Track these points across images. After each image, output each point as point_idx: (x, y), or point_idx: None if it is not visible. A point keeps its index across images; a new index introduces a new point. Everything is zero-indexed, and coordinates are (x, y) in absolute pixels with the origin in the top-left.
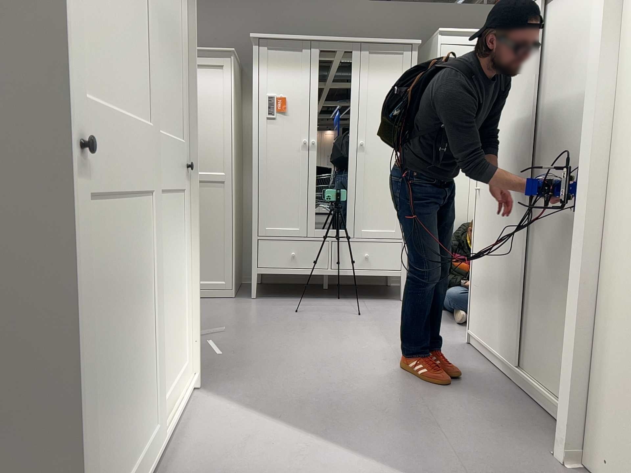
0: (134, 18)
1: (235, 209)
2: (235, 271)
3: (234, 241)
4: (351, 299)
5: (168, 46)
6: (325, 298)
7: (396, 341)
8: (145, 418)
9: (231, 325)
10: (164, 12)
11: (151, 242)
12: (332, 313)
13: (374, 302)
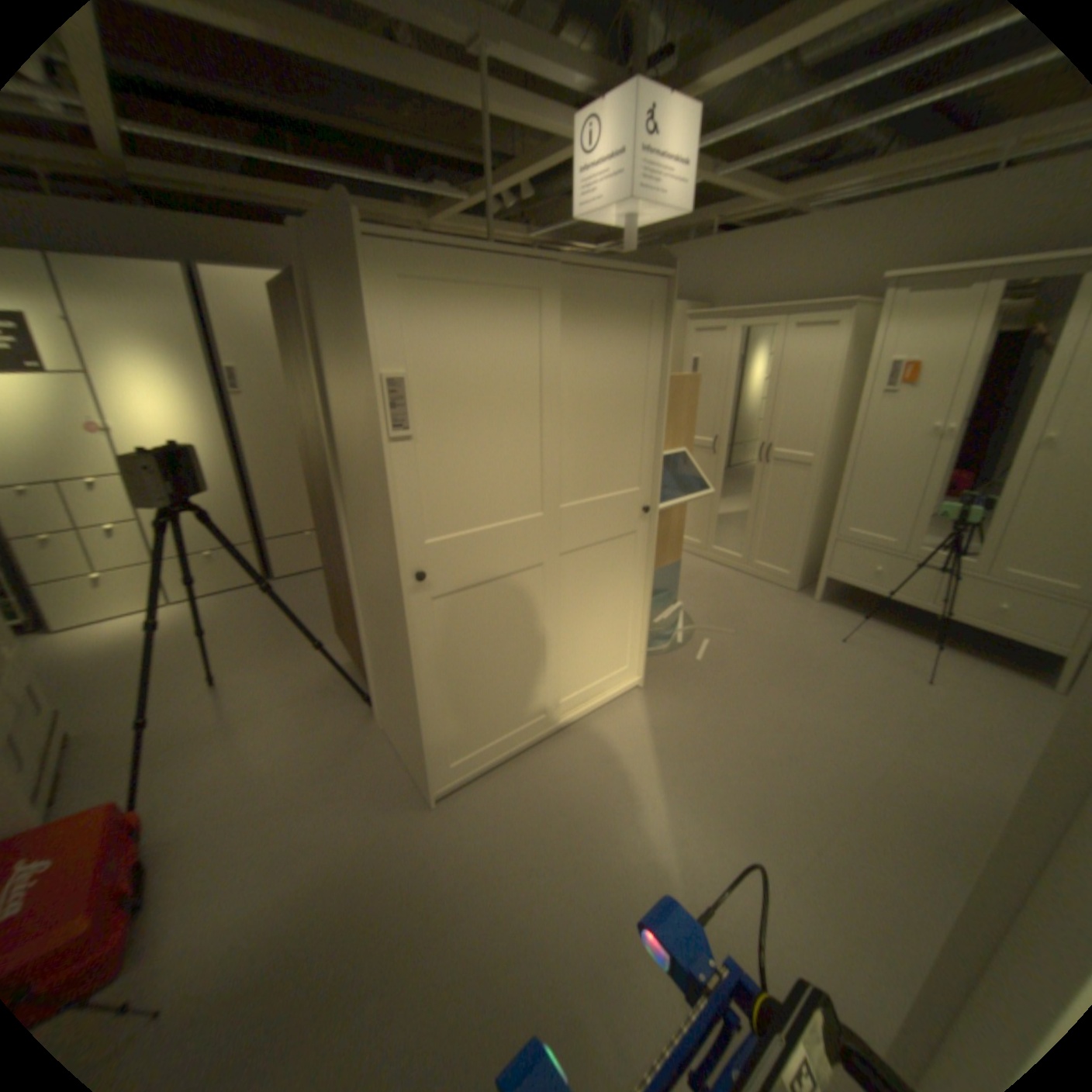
0: (524, 441)
1: (823, 496)
2: (808, 563)
3: (813, 532)
4: (959, 651)
5: (616, 414)
6: (920, 634)
7: (930, 749)
8: (532, 705)
9: (753, 628)
10: (607, 387)
11: (547, 594)
12: (894, 662)
13: (996, 672)
